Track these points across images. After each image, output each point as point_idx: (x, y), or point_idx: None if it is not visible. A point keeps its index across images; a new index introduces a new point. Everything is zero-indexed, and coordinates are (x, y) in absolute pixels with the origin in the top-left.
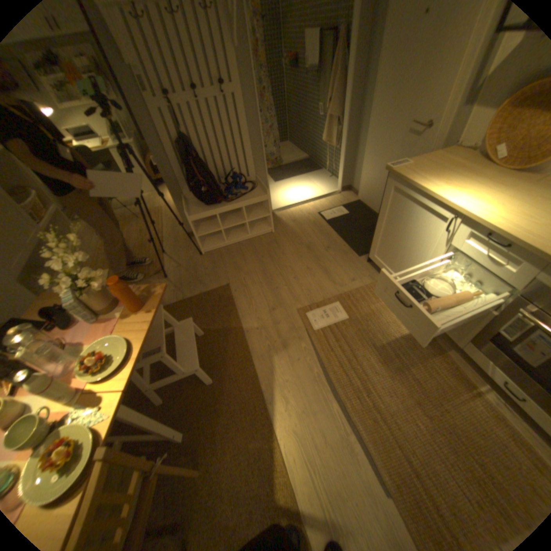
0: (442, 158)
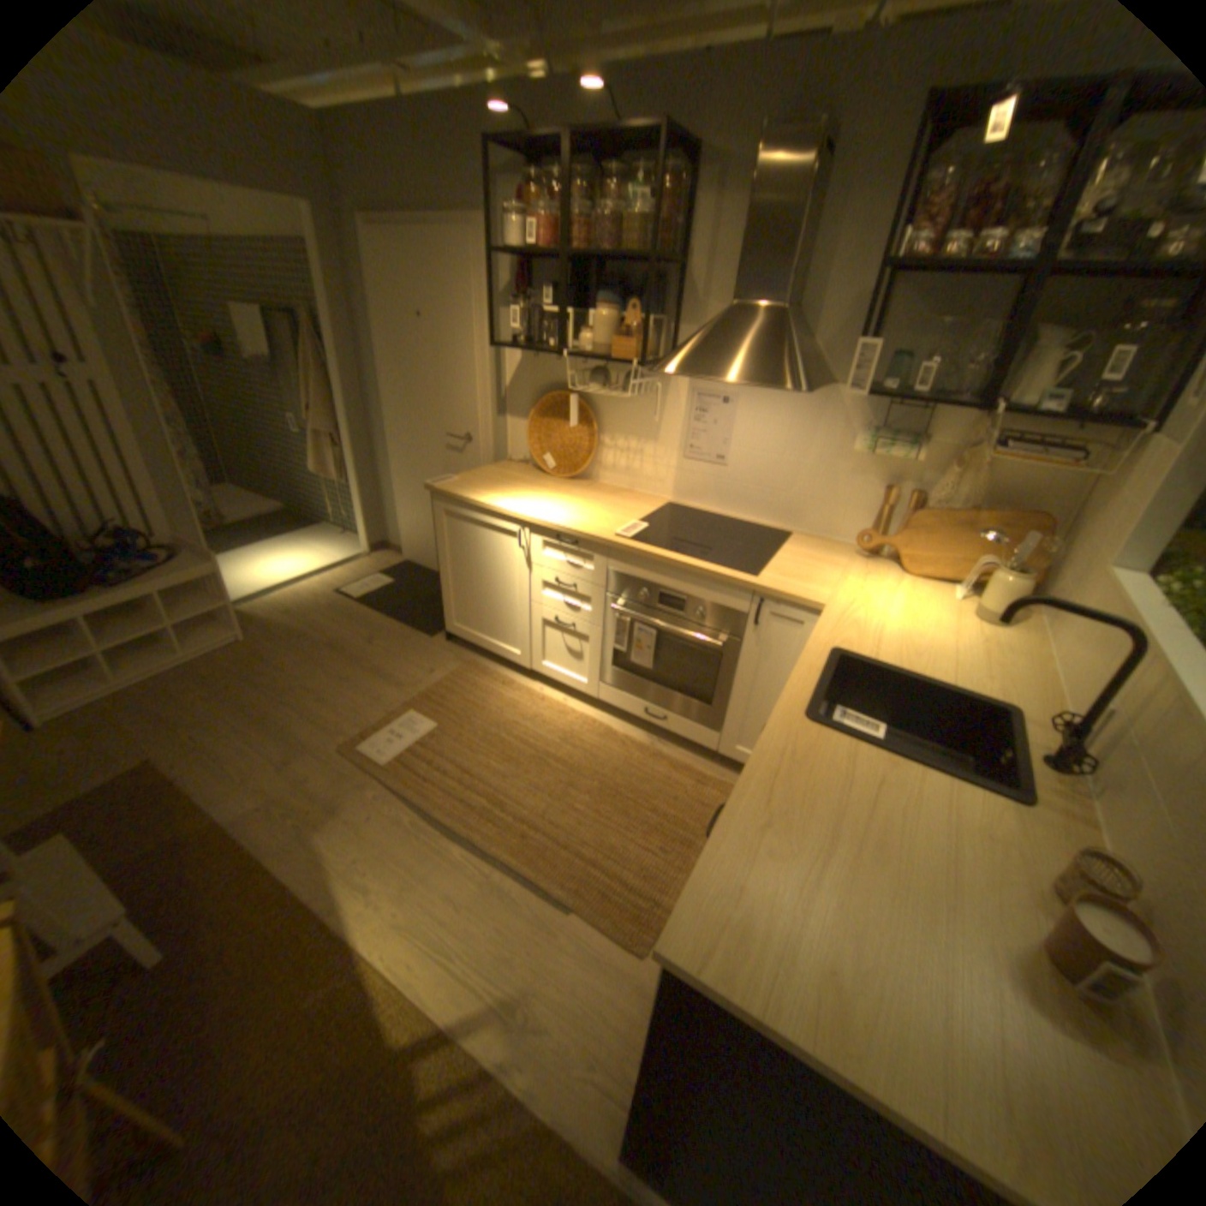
0: (494, 474)
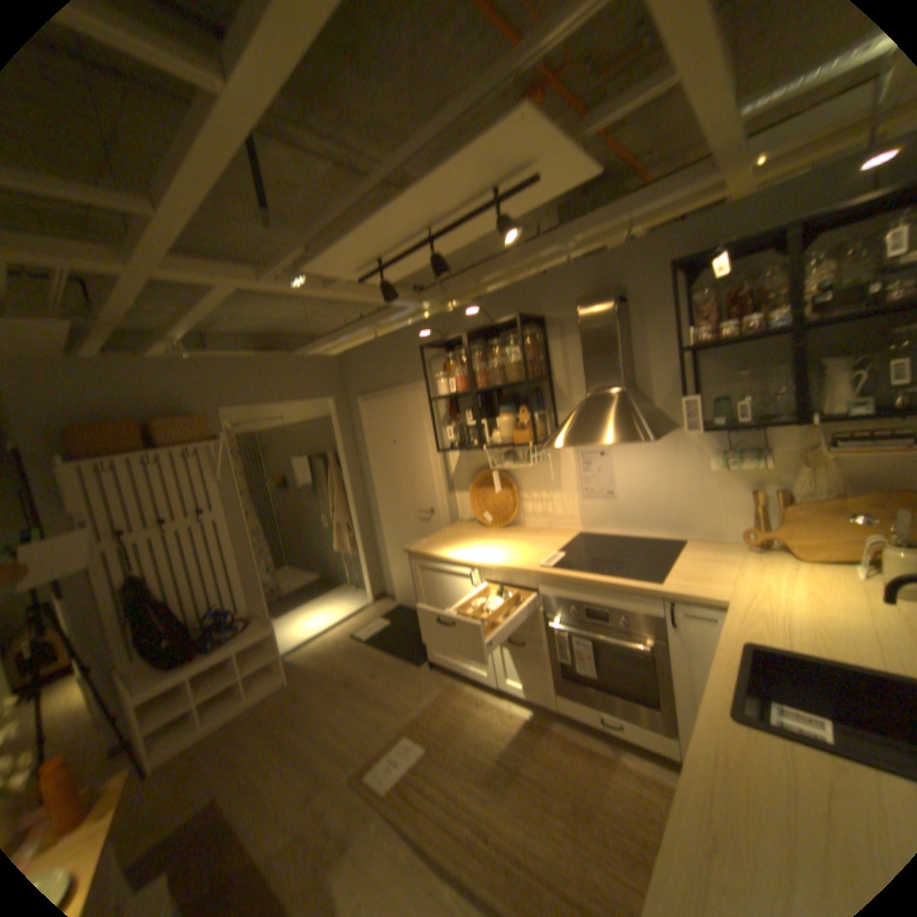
0: (449, 531)
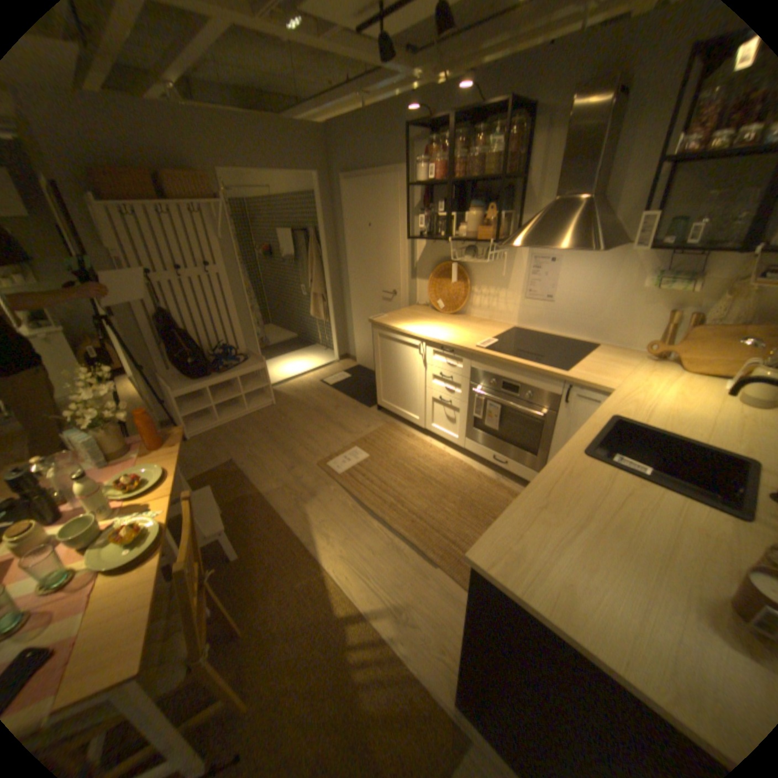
0: (406, 312)
